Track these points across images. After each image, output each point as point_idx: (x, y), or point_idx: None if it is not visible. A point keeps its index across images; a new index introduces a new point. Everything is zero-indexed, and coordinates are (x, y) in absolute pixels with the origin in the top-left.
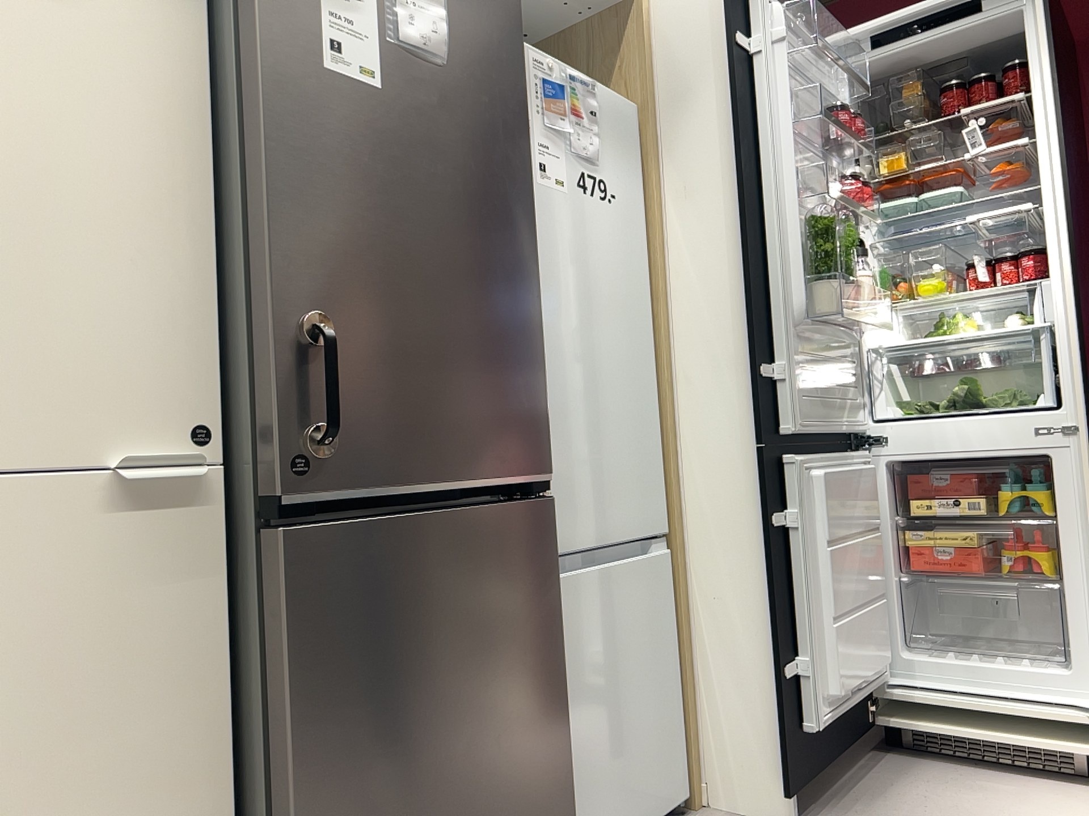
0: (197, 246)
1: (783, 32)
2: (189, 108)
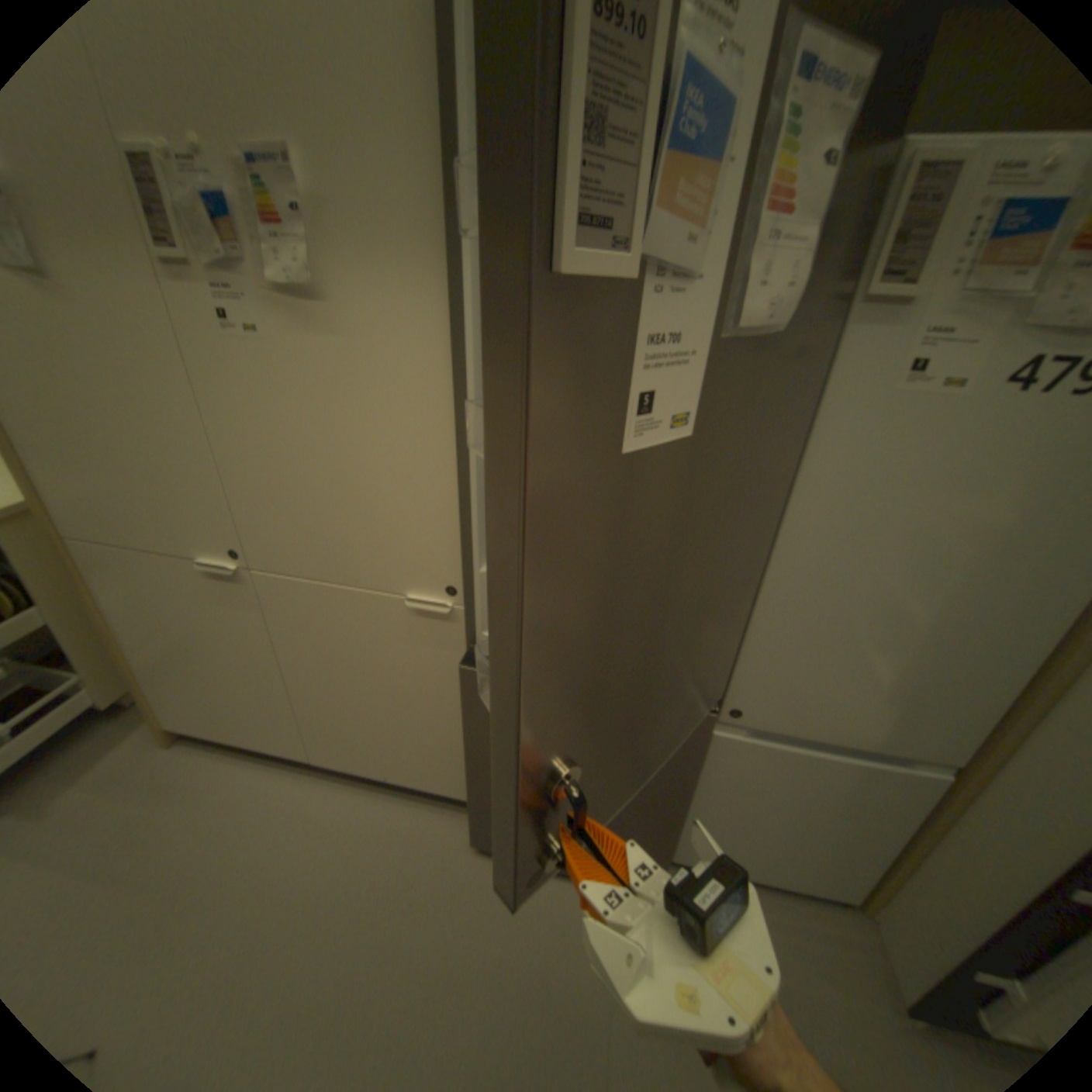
0: (450, 485)
1: None
2: (441, 387)
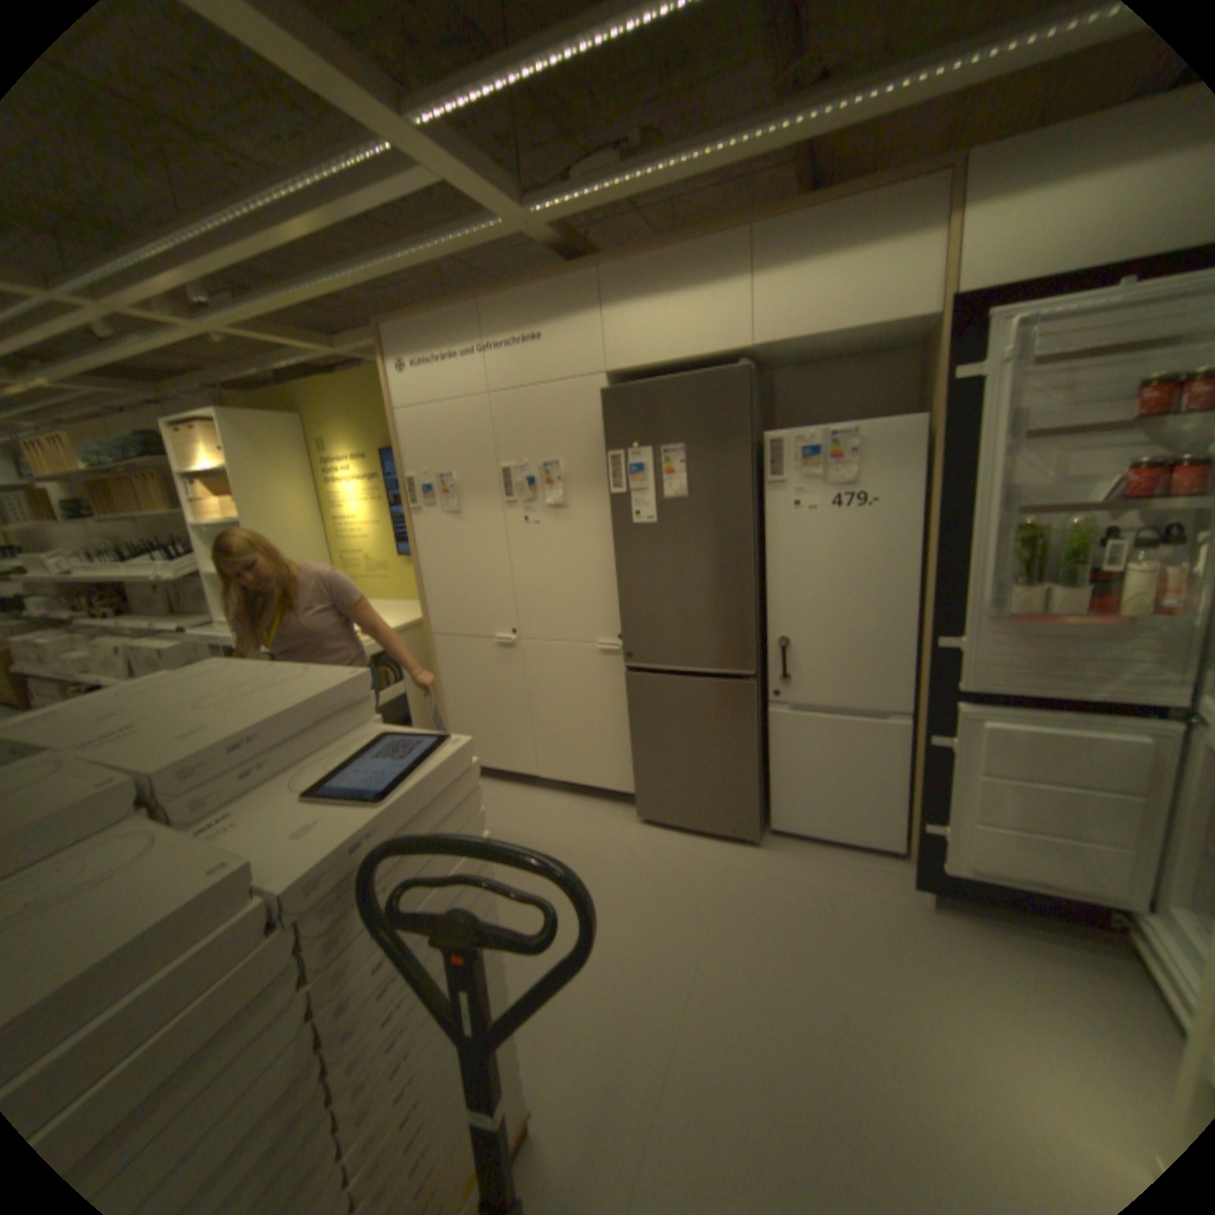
0: (618, 581)
1: (1011, 352)
2: (613, 538)
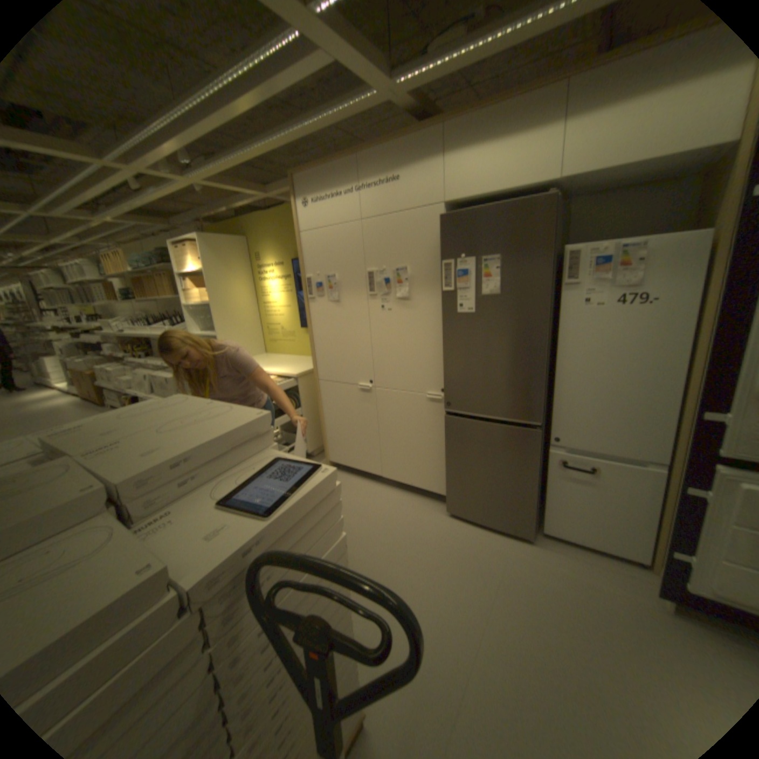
0: (443, 352)
1: None
2: (442, 322)
